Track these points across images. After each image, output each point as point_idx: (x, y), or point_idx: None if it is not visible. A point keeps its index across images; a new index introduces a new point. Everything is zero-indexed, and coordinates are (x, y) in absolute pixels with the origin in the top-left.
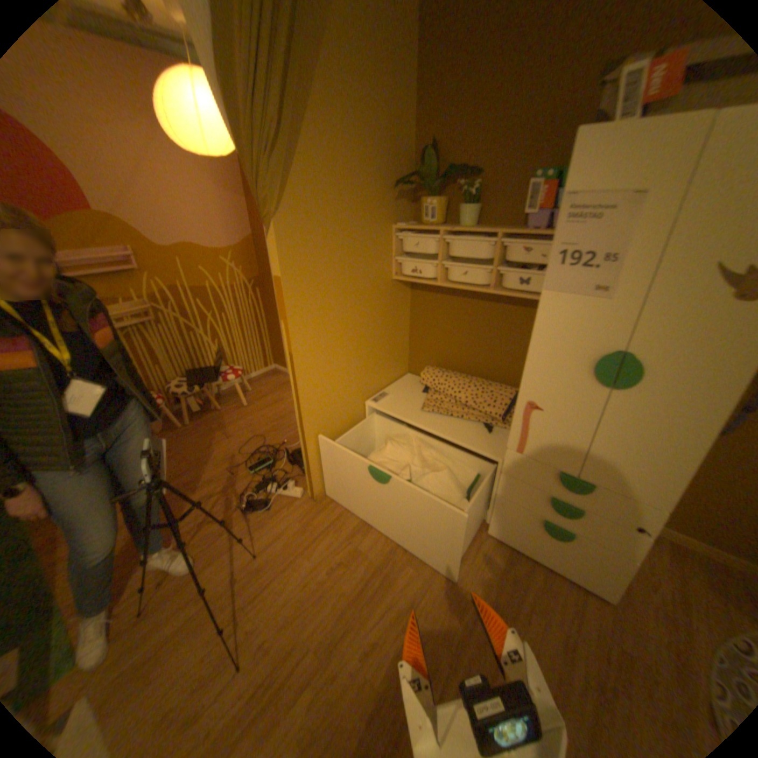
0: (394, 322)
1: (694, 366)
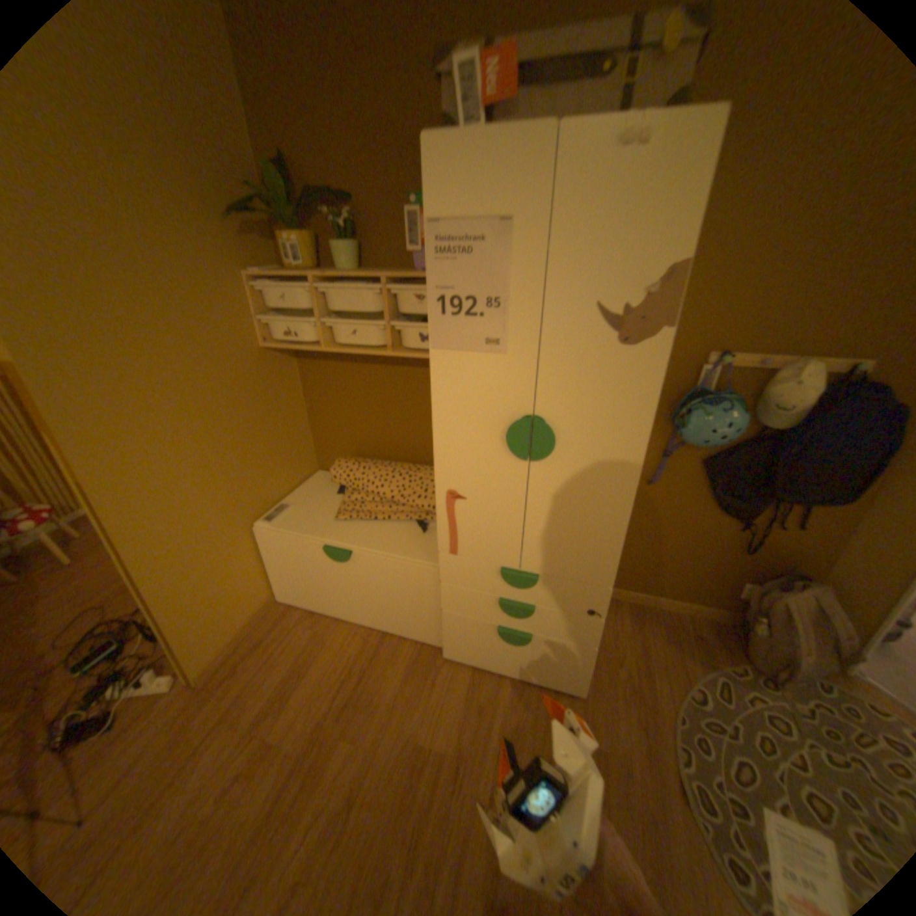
0: (279, 405)
1: (600, 423)
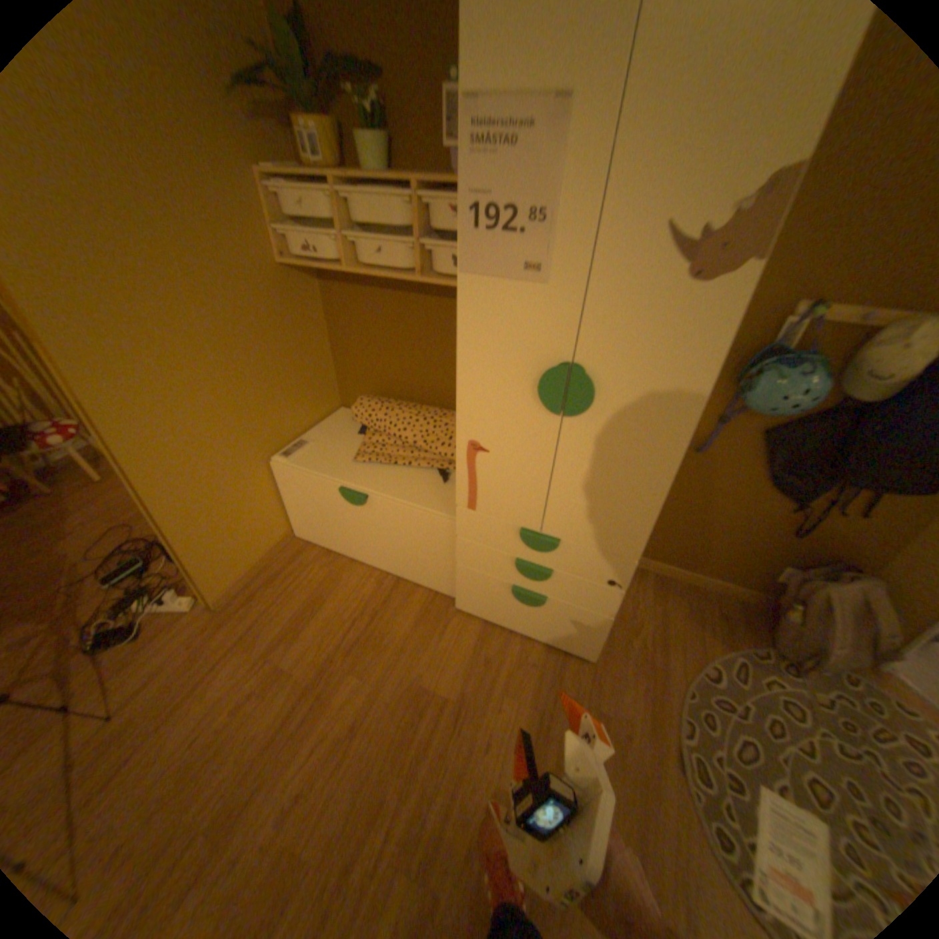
0: (299, 333)
1: (650, 378)
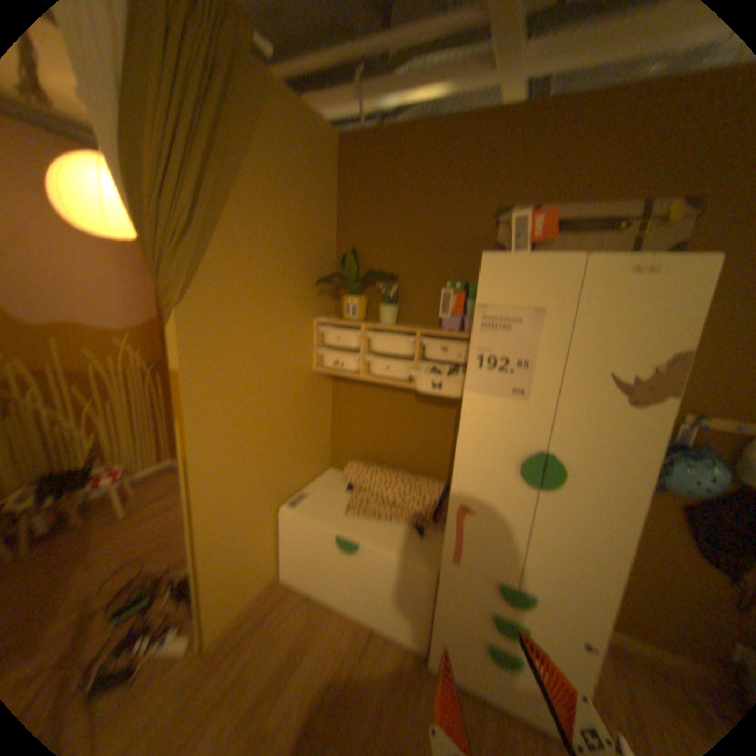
0: (316, 412)
1: (609, 467)
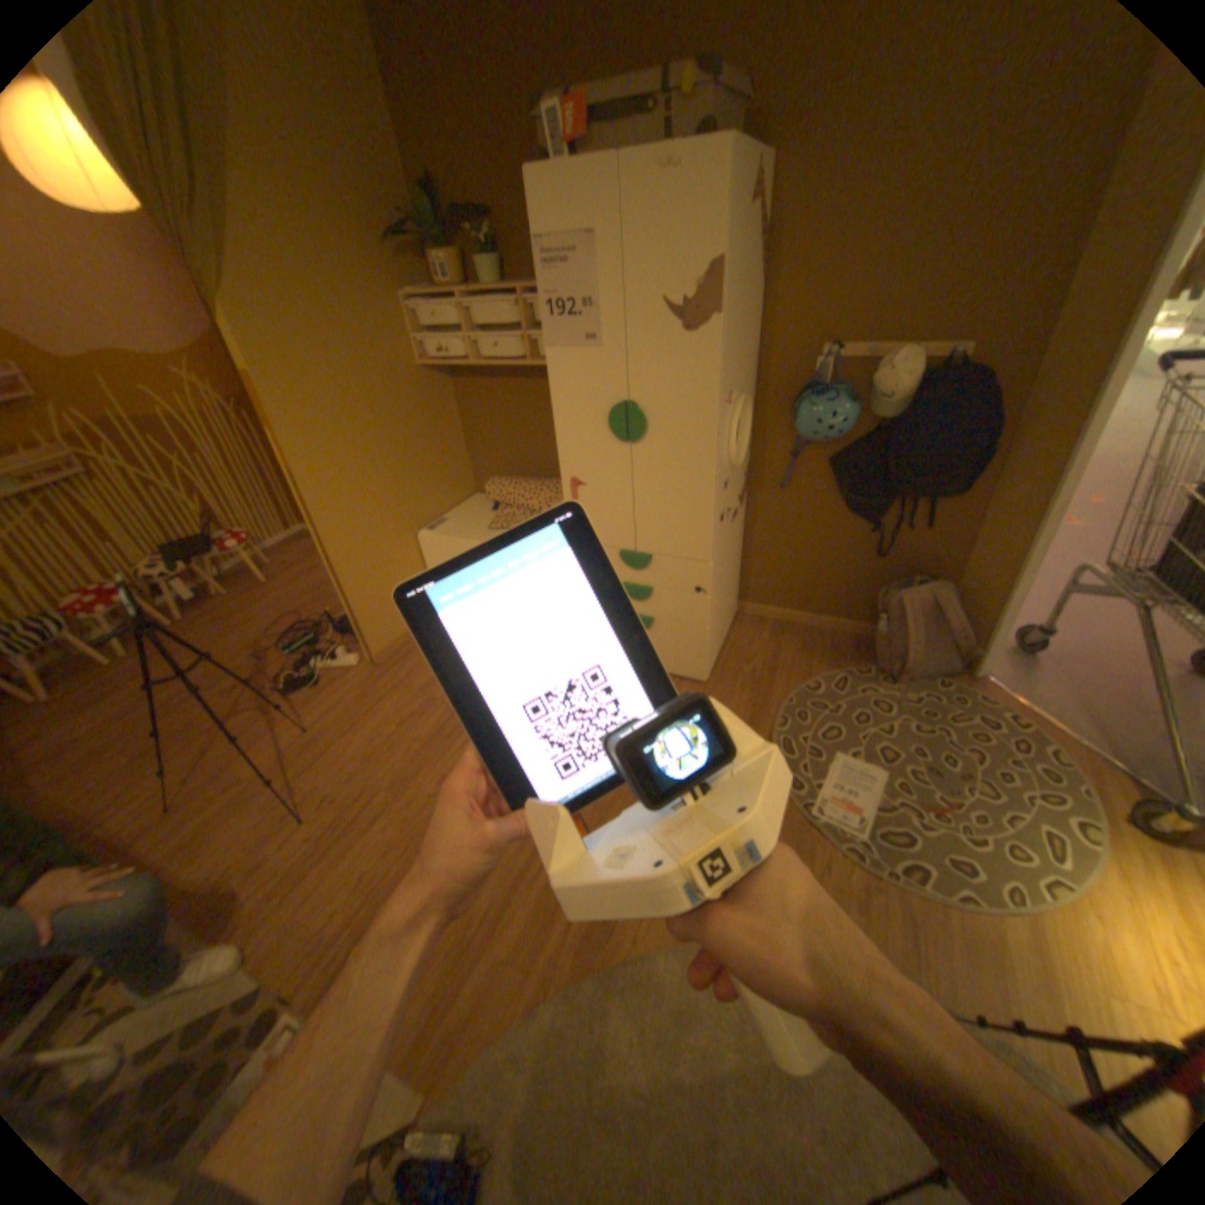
0: (436, 424)
1: (678, 405)
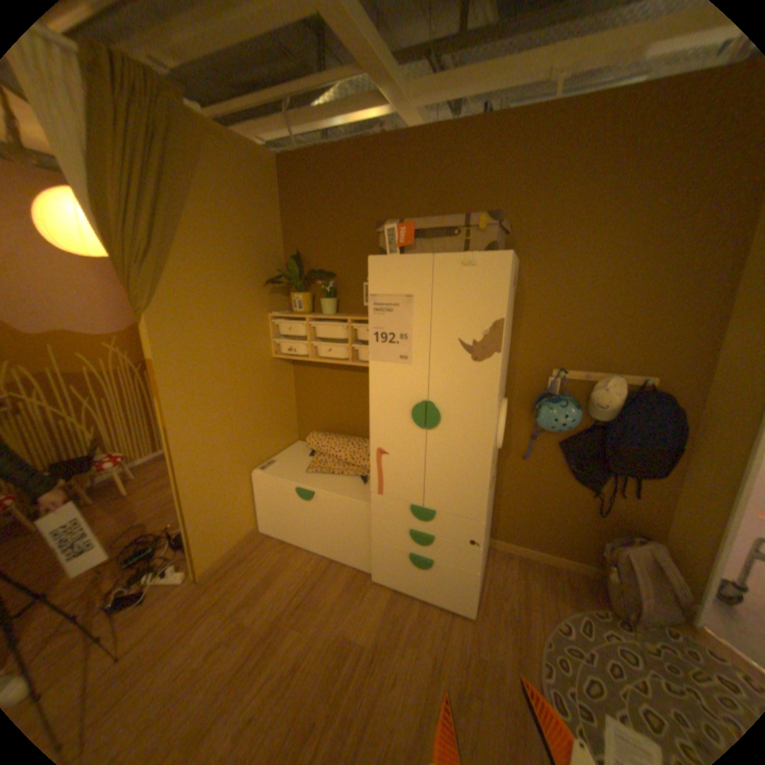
0: (279, 394)
1: (466, 407)
